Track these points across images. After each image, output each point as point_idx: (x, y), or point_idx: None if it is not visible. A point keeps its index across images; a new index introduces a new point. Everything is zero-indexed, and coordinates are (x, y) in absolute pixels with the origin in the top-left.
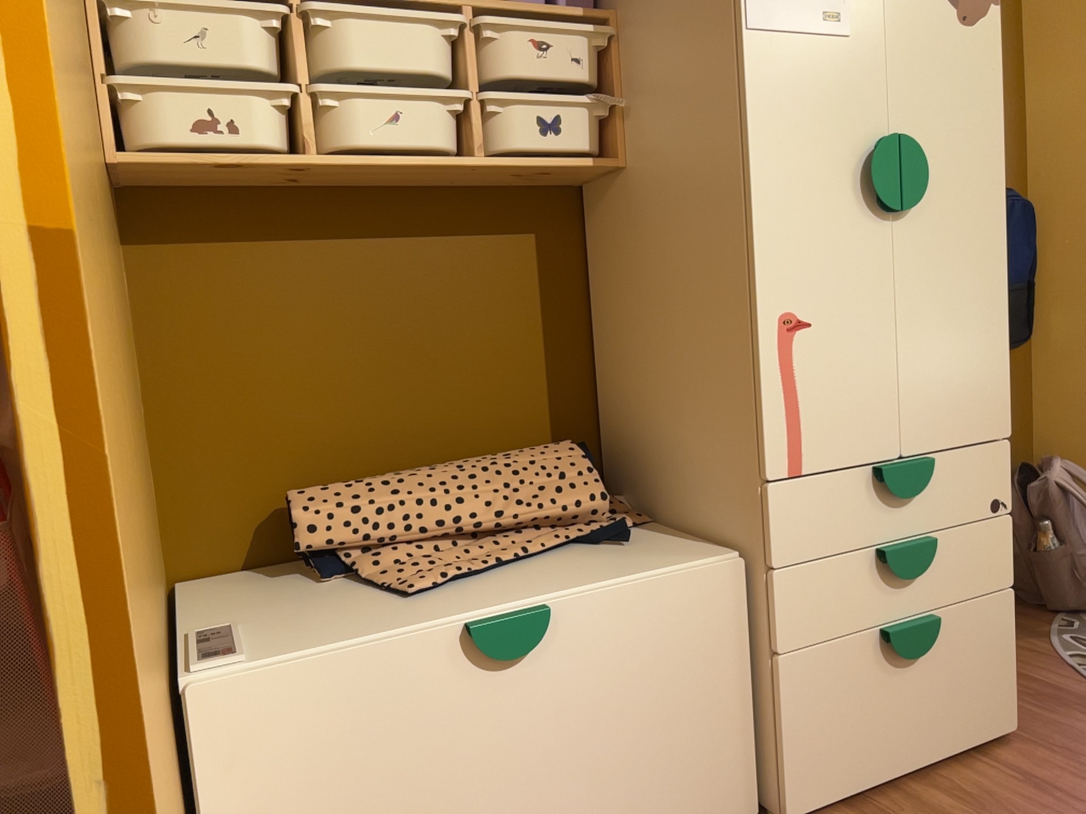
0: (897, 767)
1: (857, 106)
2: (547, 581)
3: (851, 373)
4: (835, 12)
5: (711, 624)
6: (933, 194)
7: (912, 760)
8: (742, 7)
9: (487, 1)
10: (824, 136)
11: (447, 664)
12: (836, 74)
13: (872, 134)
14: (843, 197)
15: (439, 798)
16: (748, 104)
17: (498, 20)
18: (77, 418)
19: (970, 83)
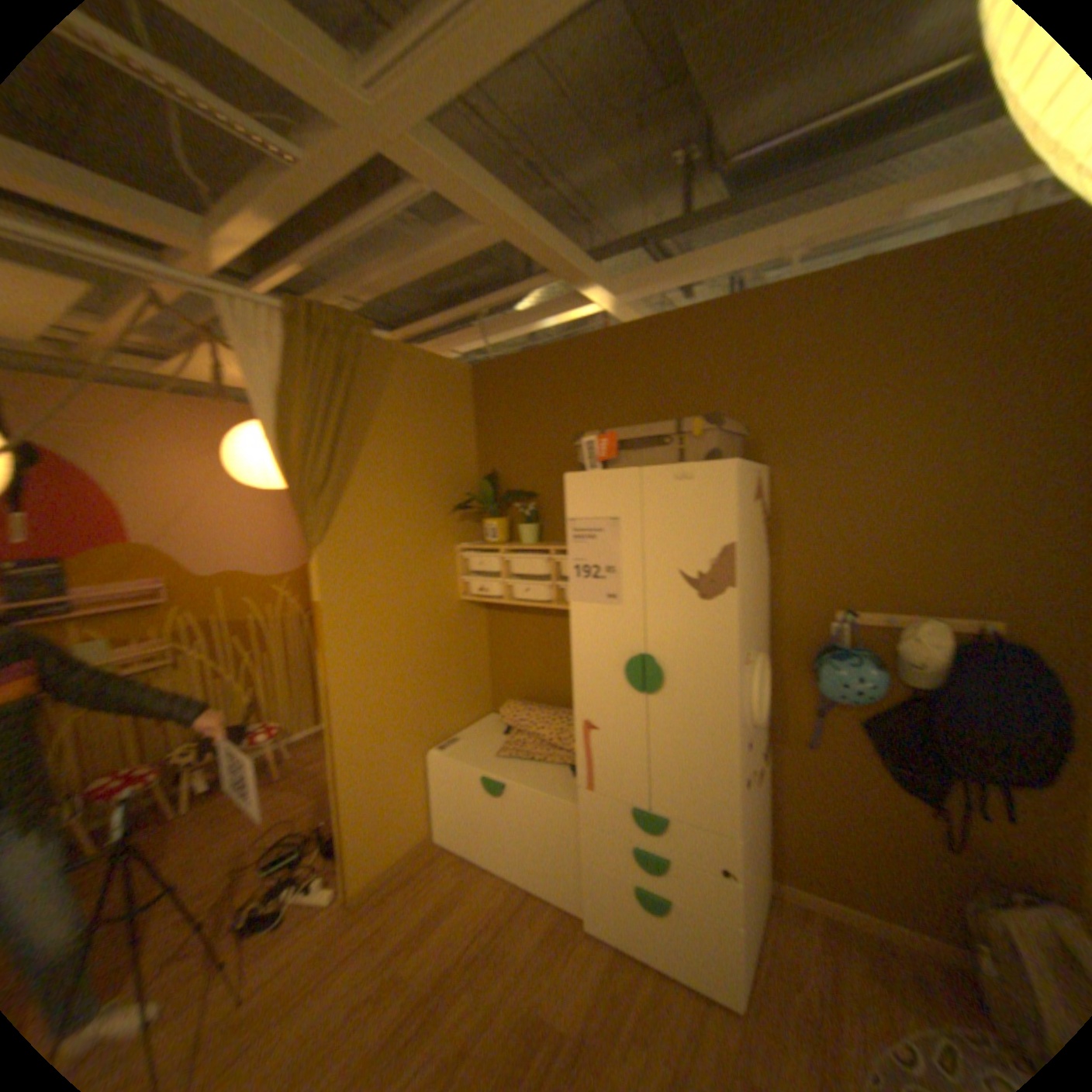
0: (644, 958)
1: (624, 637)
2: (525, 775)
3: (618, 758)
4: (611, 594)
5: (563, 828)
6: (674, 688)
7: (655, 964)
8: (569, 591)
9: (557, 547)
10: (606, 649)
11: (478, 784)
12: (613, 622)
13: (632, 652)
14: (615, 677)
15: (475, 822)
16: (571, 630)
17: (556, 557)
18: (330, 713)
19: (705, 631)
